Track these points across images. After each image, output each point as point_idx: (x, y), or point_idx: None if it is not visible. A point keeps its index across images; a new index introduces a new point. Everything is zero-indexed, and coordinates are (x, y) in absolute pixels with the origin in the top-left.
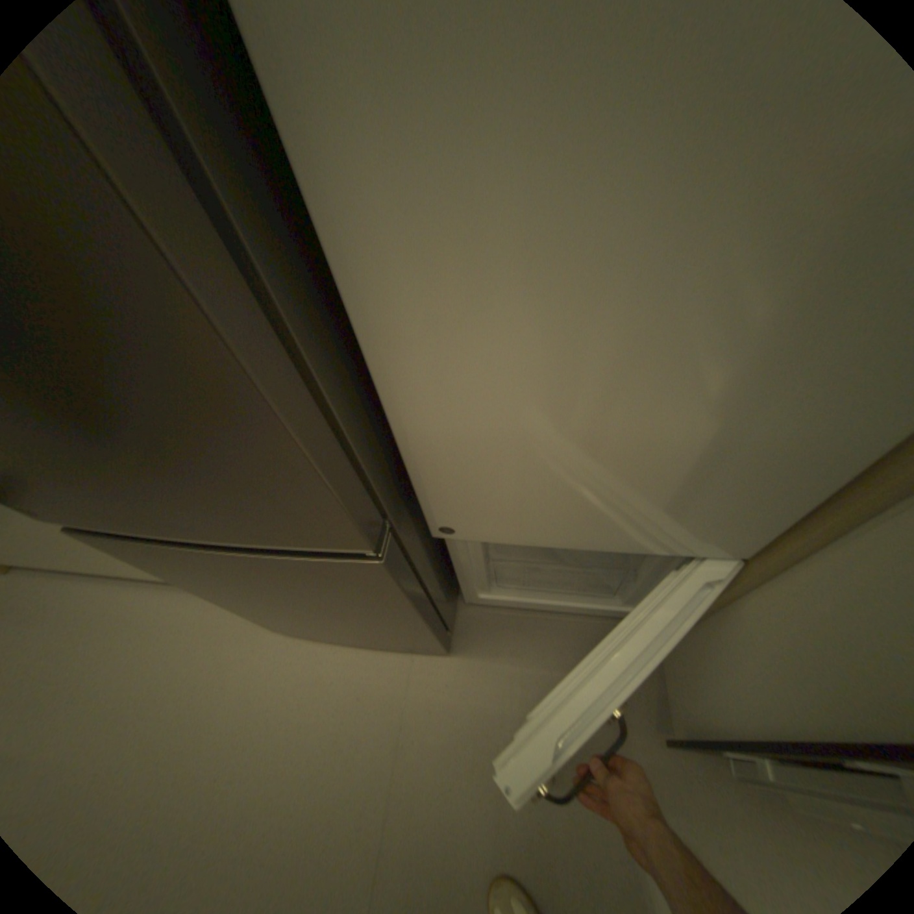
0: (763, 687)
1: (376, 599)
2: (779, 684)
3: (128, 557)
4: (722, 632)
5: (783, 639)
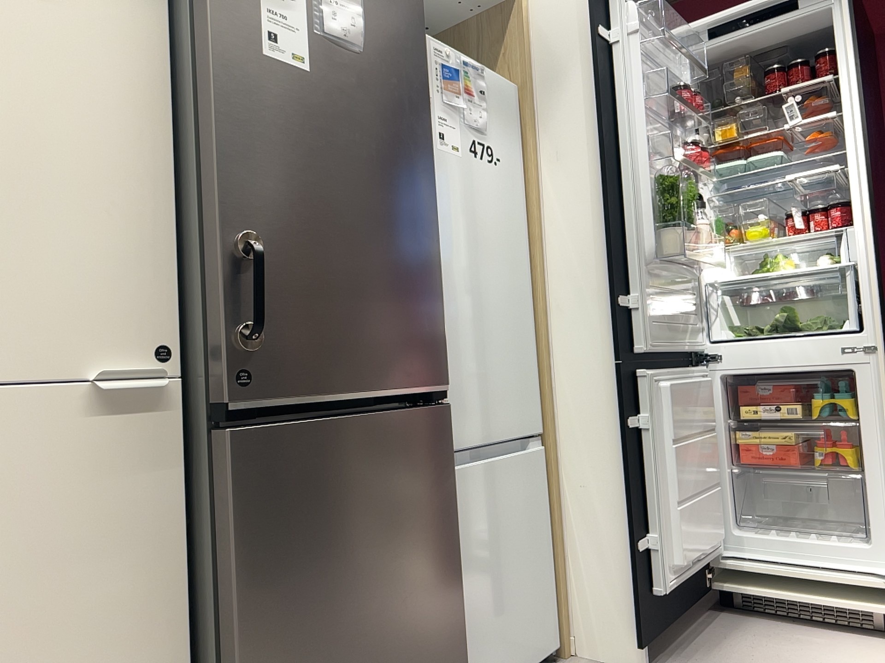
0: (606, 491)
1: (440, 497)
2: (605, 474)
3: (260, 485)
4: (576, 521)
5: (586, 456)
